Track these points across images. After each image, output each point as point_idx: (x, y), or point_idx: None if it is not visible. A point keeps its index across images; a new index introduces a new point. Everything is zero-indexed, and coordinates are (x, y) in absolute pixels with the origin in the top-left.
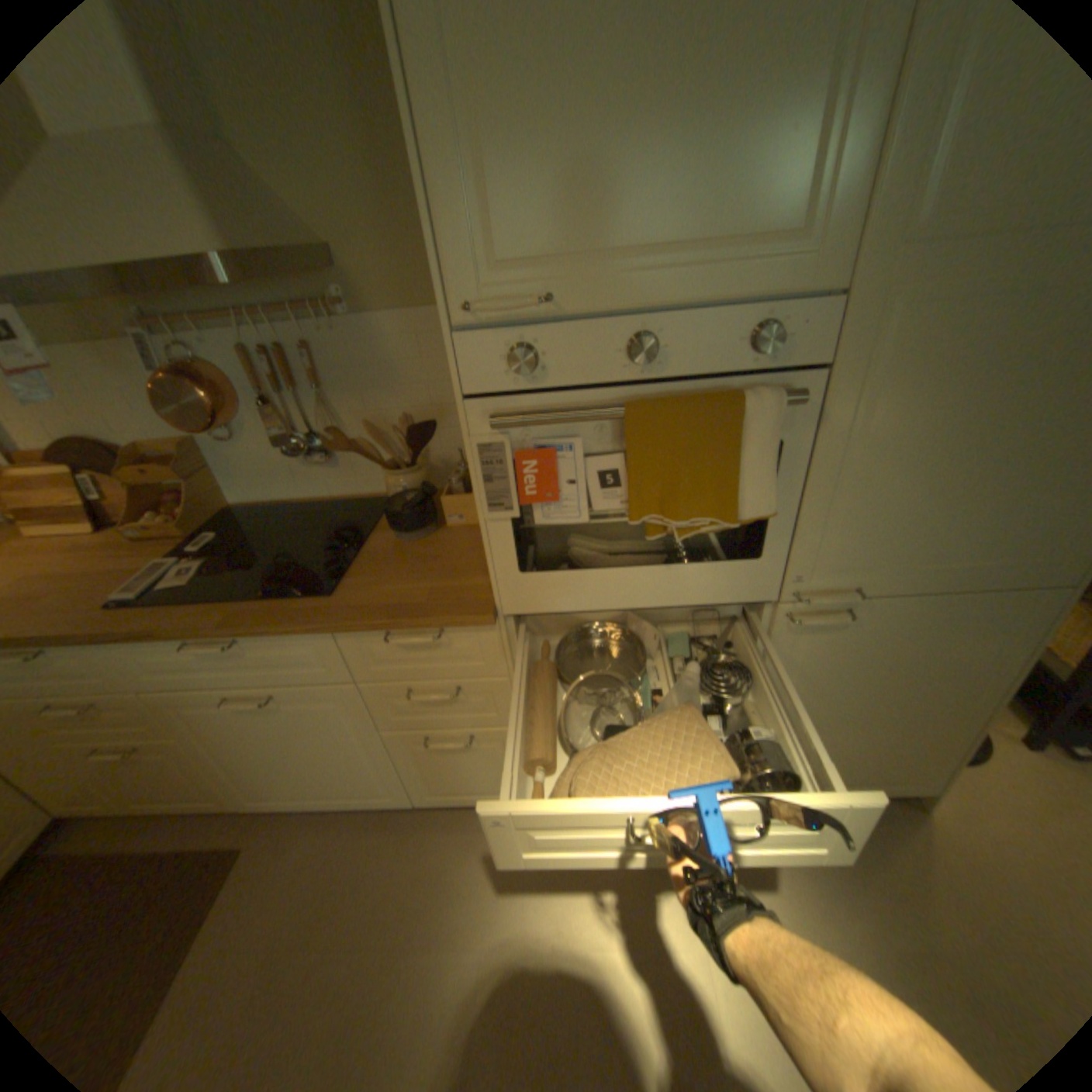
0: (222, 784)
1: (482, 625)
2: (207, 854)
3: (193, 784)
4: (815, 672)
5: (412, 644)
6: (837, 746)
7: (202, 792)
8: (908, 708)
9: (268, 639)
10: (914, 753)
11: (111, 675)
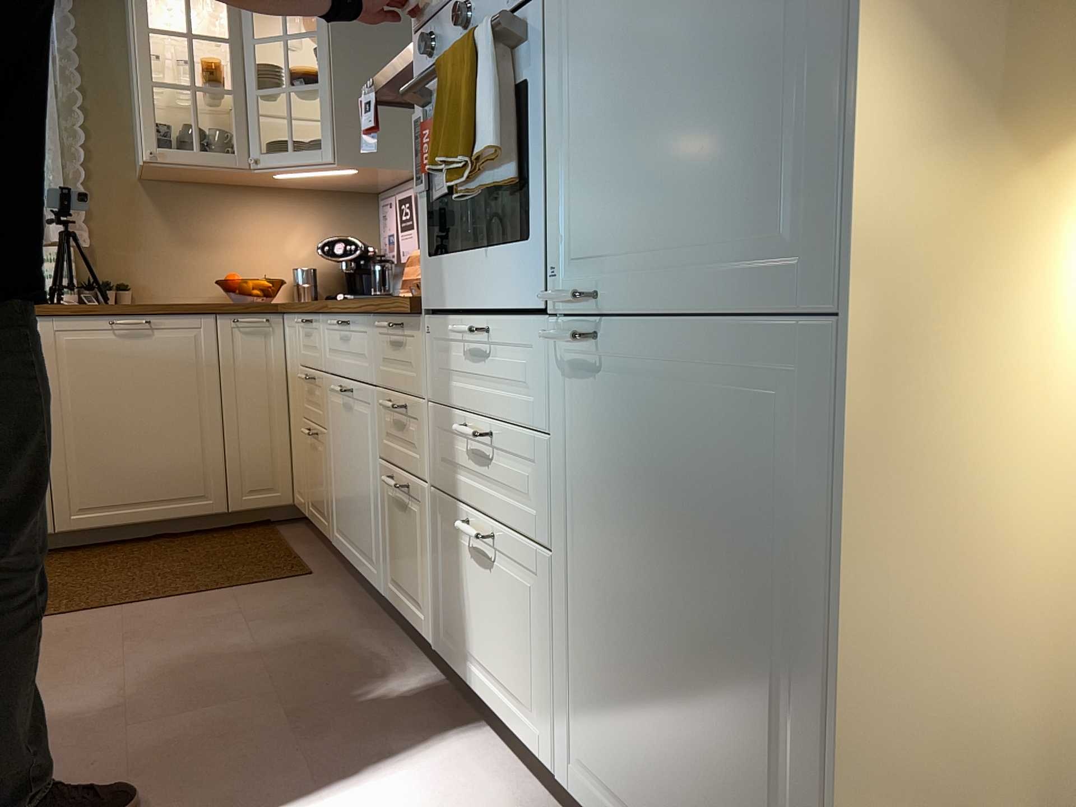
0: (332, 496)
1: (410, 314)
2: (303, 565)
3: (326, 490)
4: (595, 465)
5: (396, 341)
6: (643, 692)
7: (327, 504)
8: (707, 622)
9: (357, 321)
10: (749, 804)
11: (322, 348)
